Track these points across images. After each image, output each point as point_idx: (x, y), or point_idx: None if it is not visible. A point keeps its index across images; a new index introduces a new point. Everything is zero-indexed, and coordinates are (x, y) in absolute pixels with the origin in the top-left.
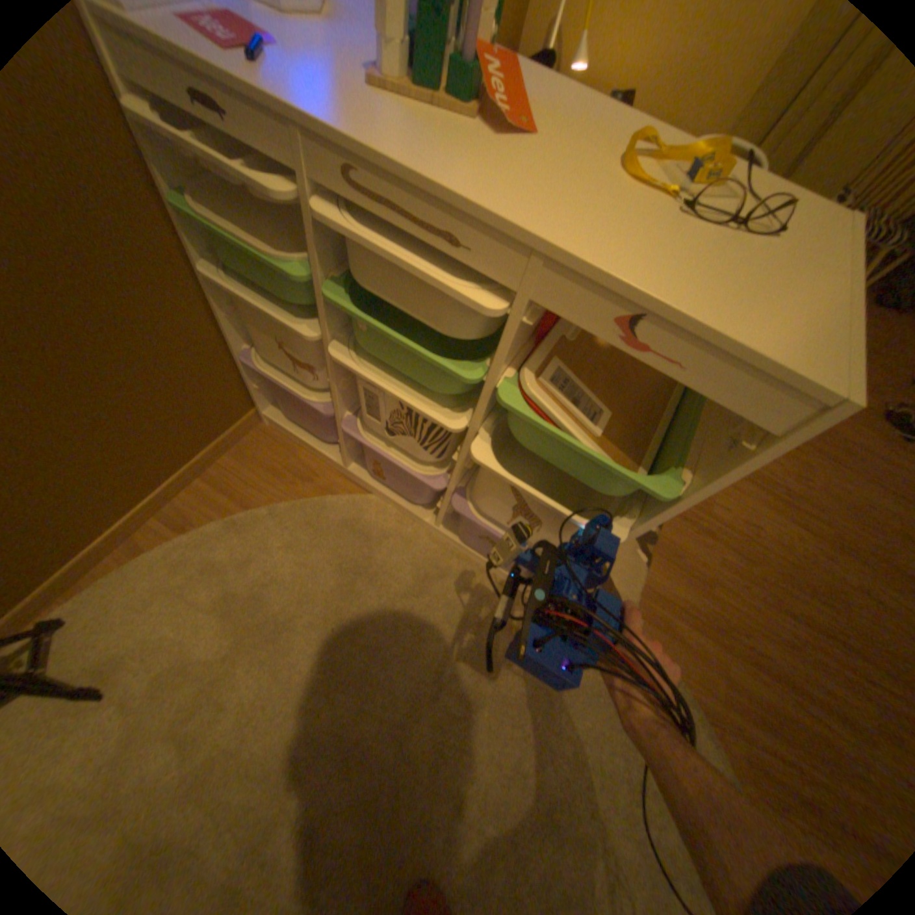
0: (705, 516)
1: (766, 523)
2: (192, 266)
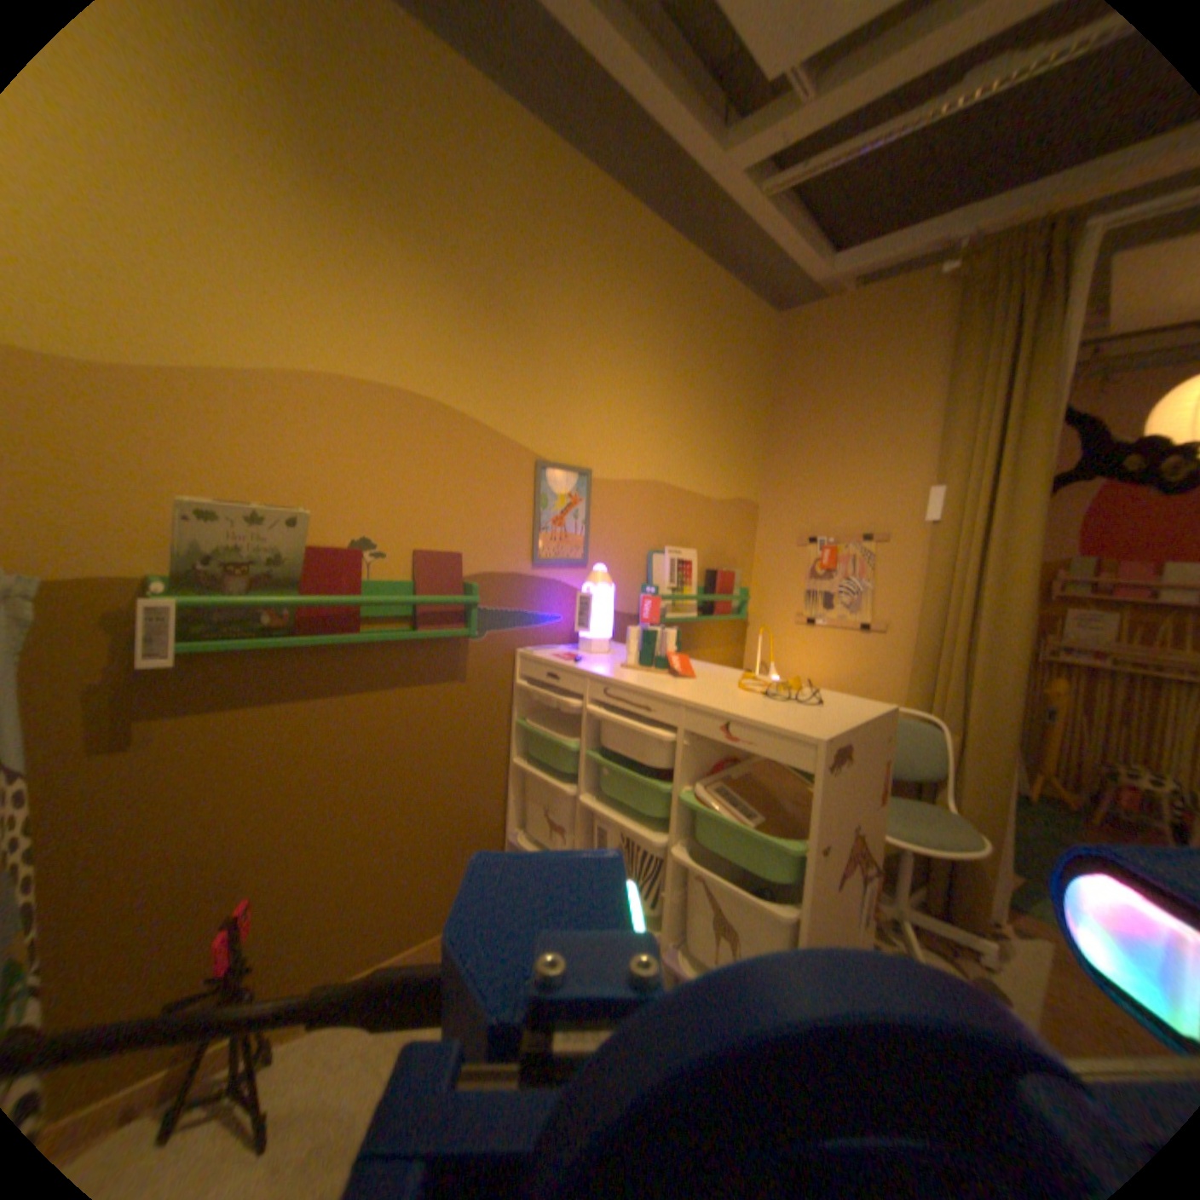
0: None
1: None
2: (509, 764)
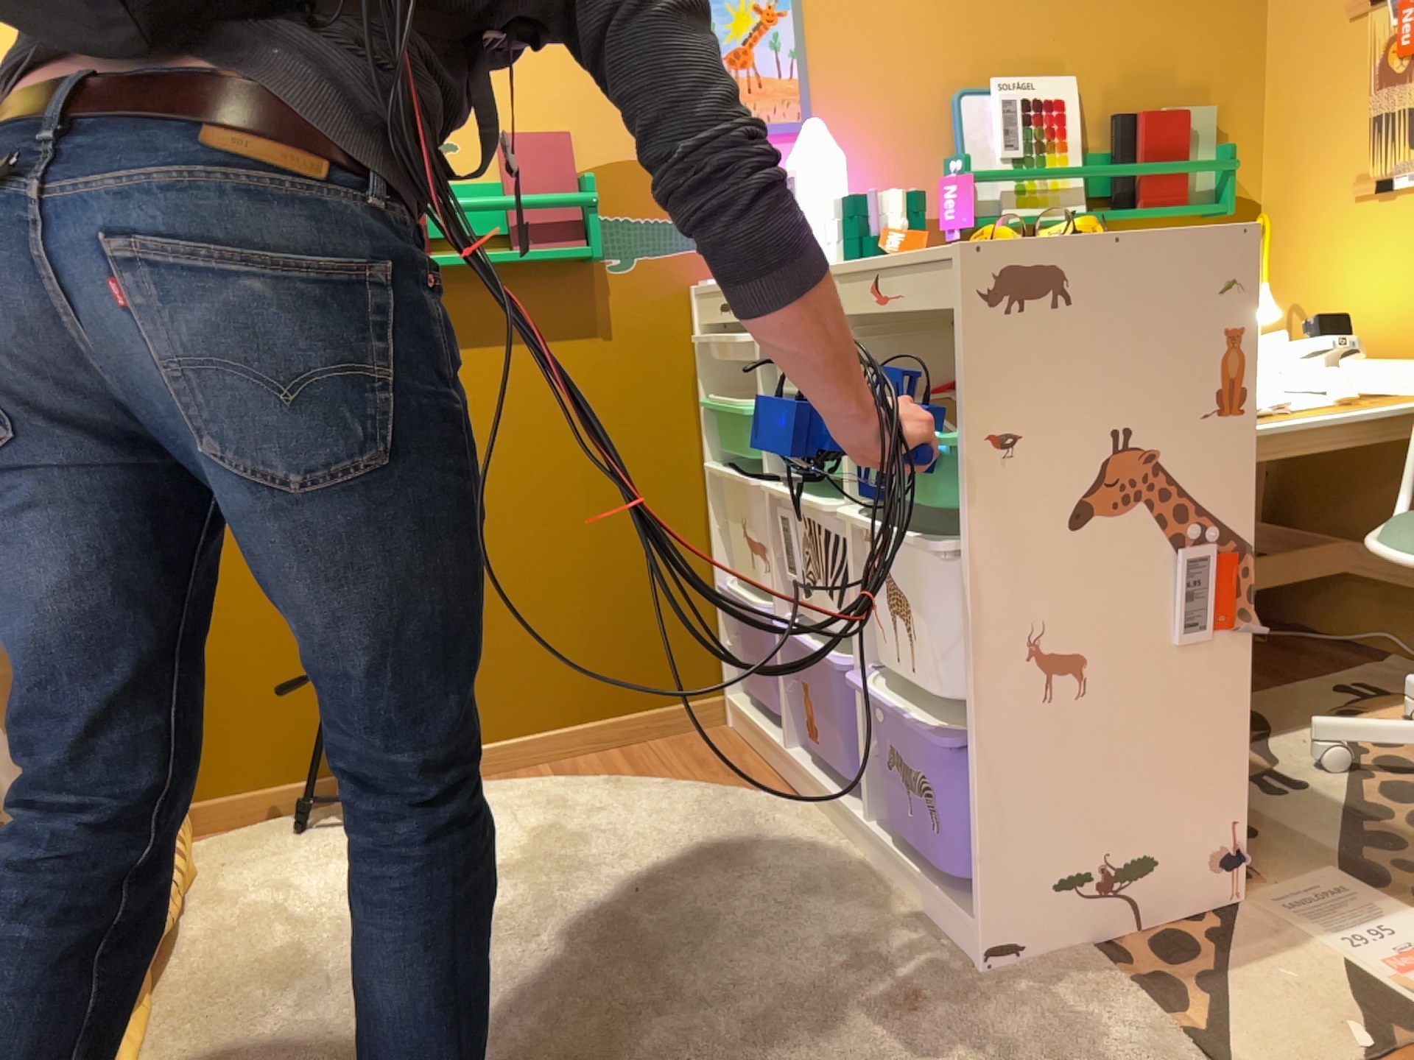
0: None
1: None
2: (705, 472)
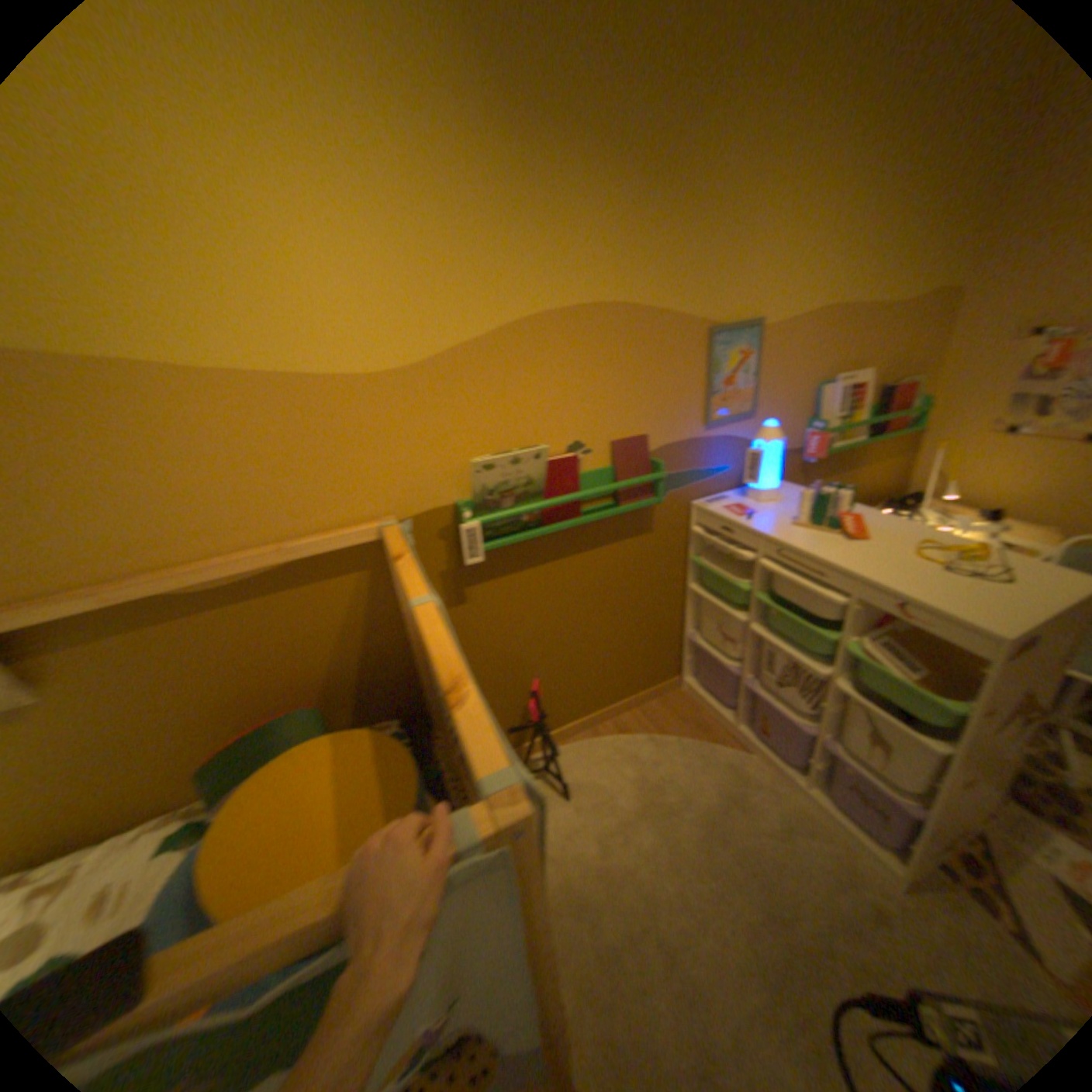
0: None
1: None
2: (684, 586)
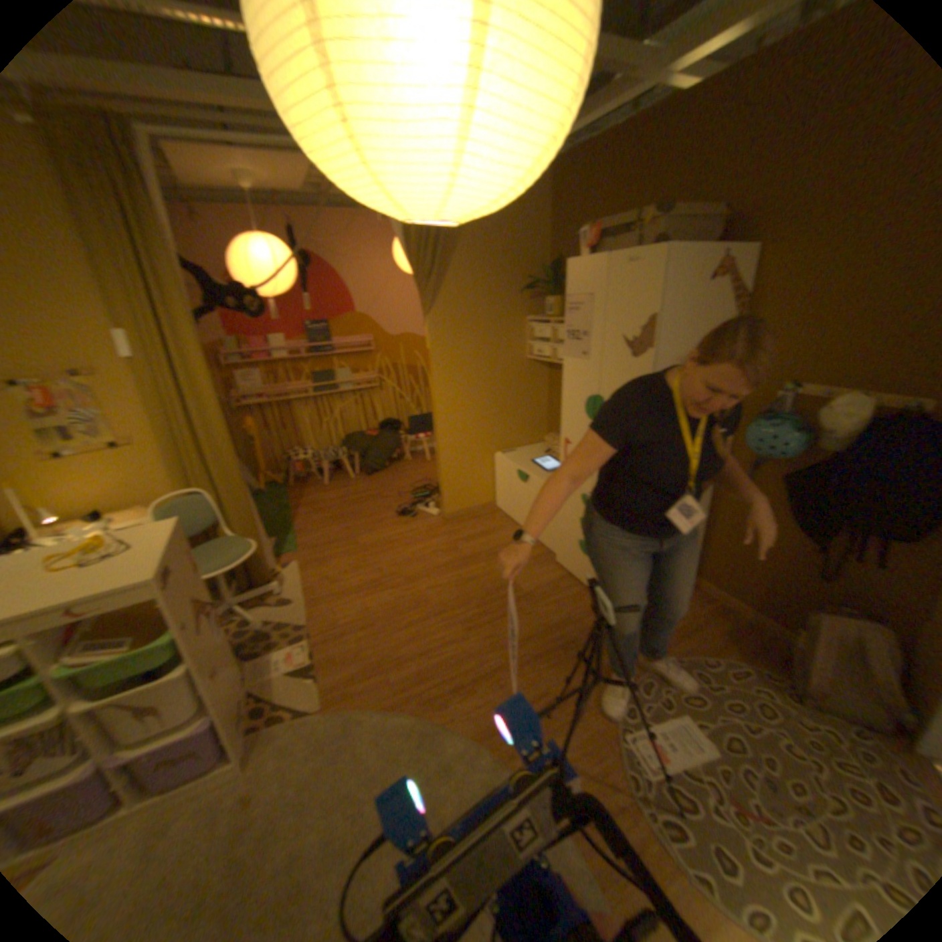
0: (332, 631)
1: (366, 605)
2: None
